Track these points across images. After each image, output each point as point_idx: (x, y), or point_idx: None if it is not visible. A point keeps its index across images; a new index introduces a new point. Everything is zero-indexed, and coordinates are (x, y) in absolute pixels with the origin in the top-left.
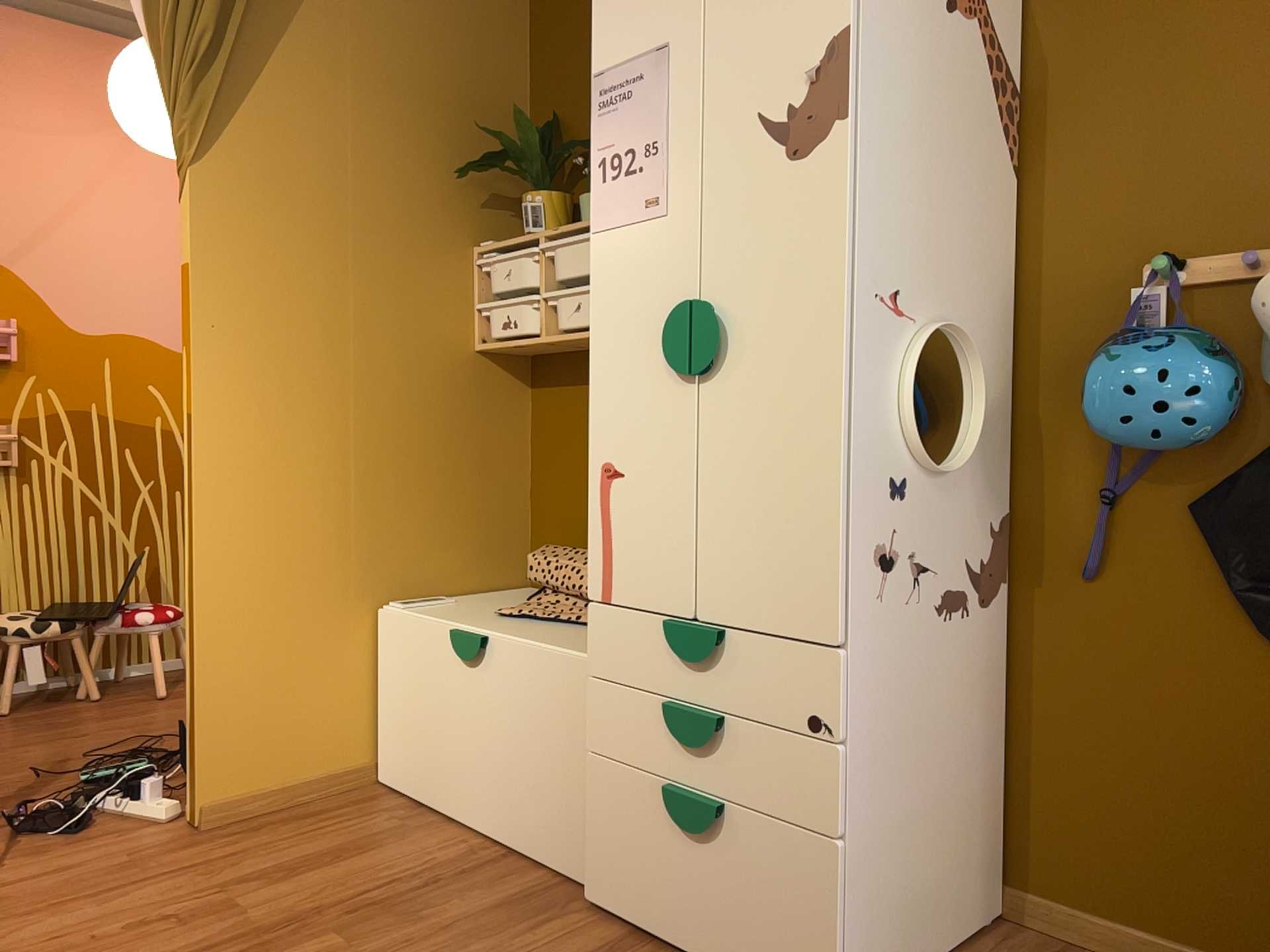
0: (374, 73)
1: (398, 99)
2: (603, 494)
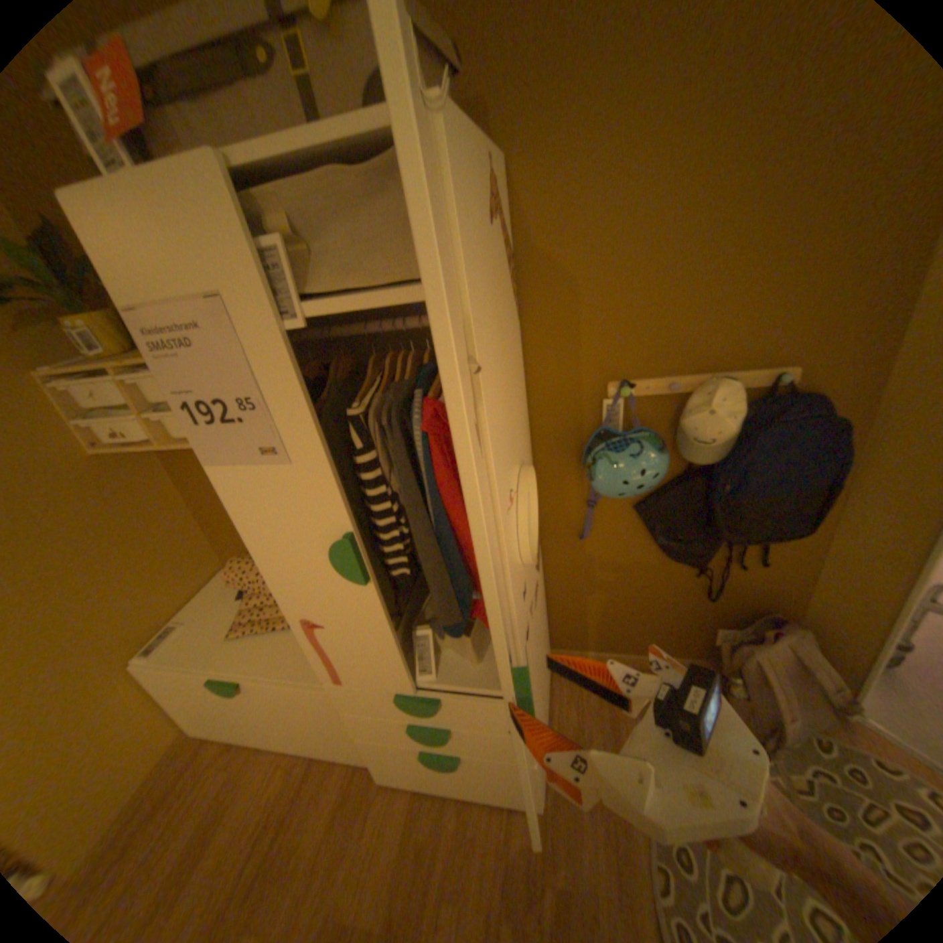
0: None
1: None
2: (309, 636)
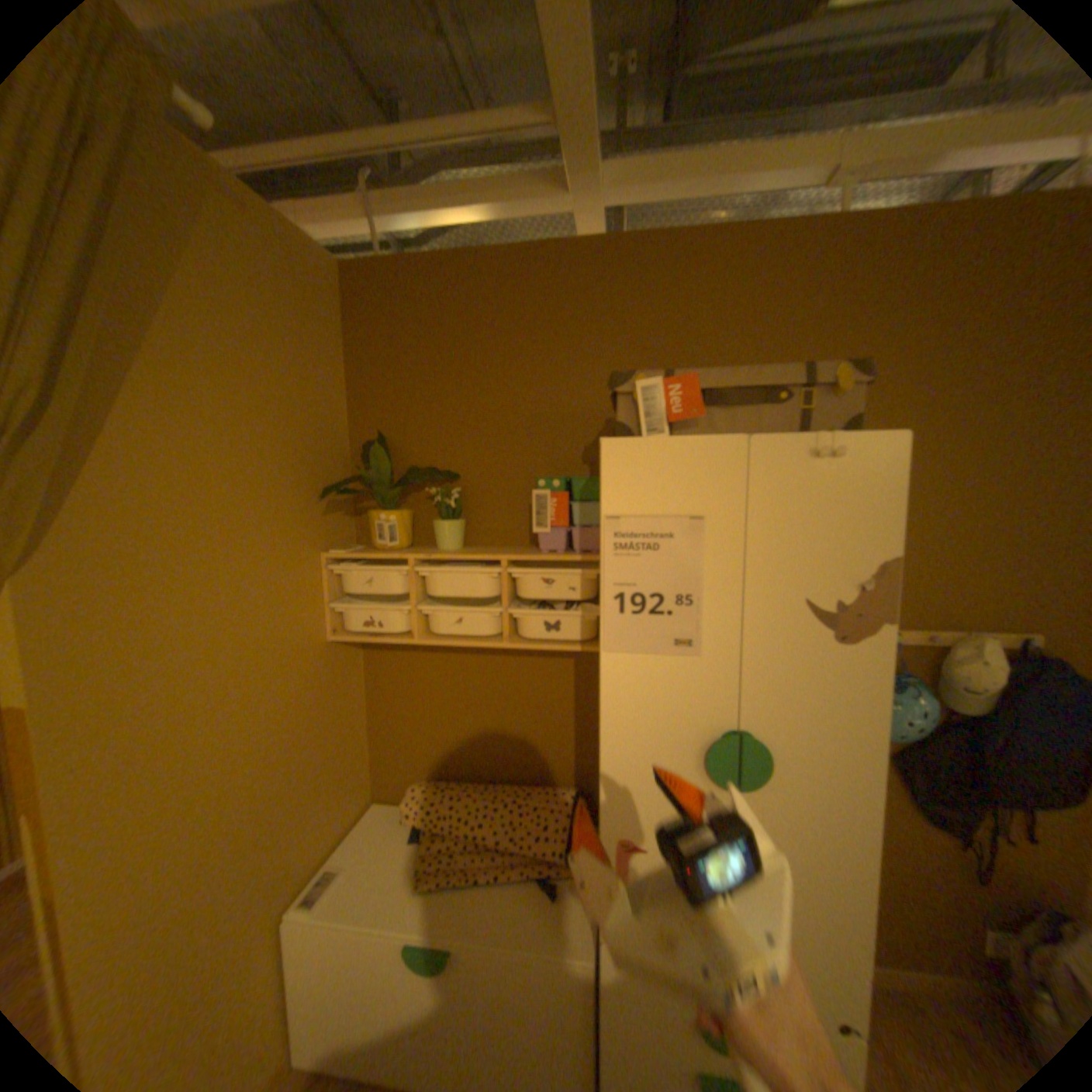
0: (228, 404)
1: (252, 428)
2: (621, 864)
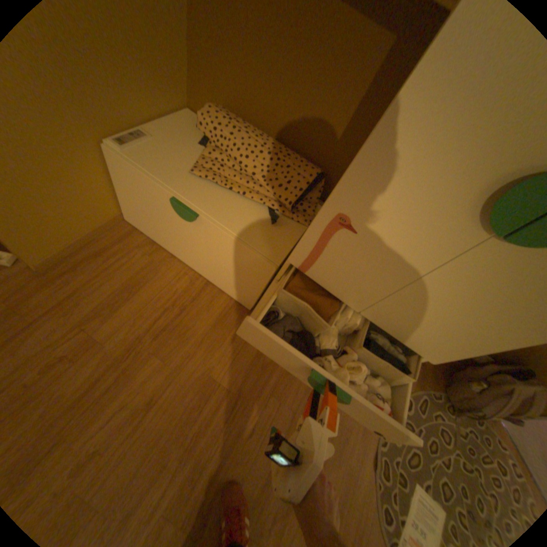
0: None
1: None
2: (330, 229)
